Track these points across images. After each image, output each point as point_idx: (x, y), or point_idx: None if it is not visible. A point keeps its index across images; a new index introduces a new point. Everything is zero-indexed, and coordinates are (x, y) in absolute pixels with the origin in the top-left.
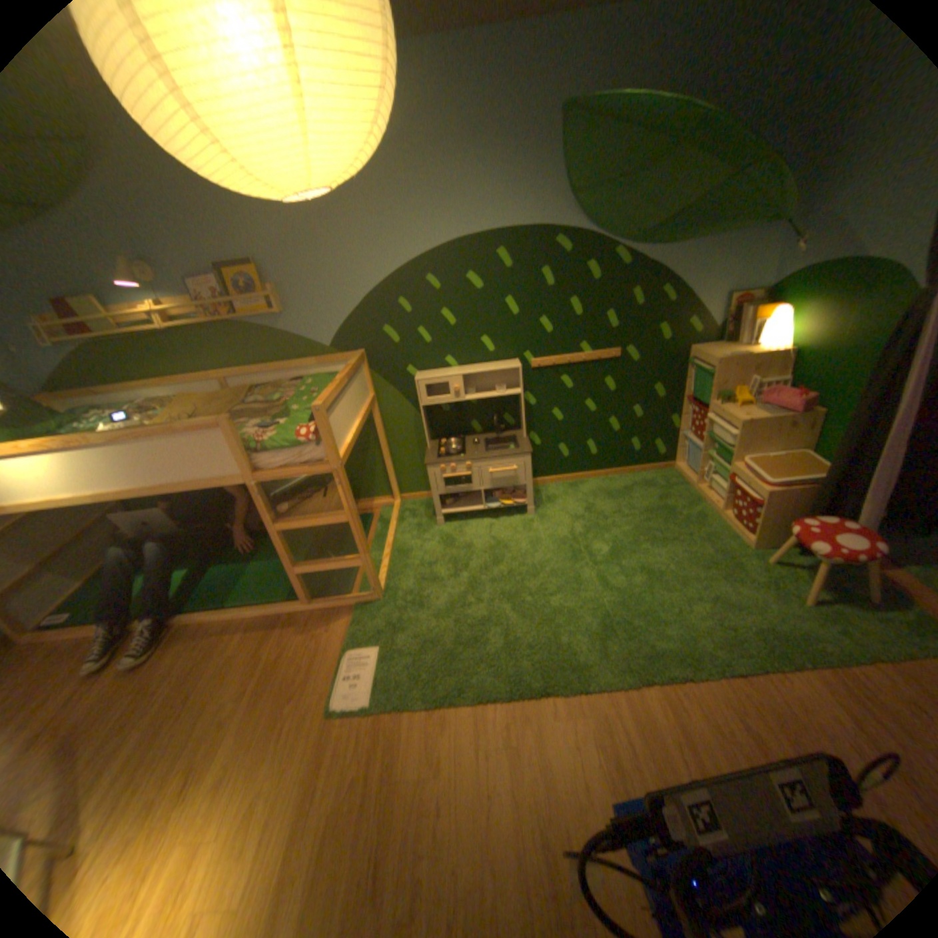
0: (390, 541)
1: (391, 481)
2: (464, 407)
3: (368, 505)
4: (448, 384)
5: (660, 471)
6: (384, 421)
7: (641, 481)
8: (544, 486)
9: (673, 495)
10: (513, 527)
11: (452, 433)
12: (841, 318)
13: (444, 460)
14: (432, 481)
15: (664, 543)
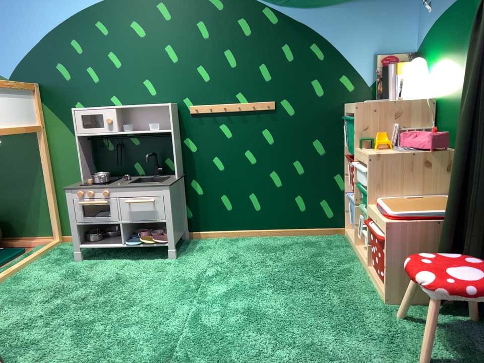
0: (15, 268)
1: (52, 217)
2: (128, 147)
3: (27, 241)
4: (103, 114)
5: (329, 235)
6: (52, 154)
7: (305, 242)
8: (206, 240)
9: (330, 254)
10: (147, 268)
11: (116, 172)
12: (459, 55)
13: (85, 186)
14: (70, 208)
15: (291, 291)
